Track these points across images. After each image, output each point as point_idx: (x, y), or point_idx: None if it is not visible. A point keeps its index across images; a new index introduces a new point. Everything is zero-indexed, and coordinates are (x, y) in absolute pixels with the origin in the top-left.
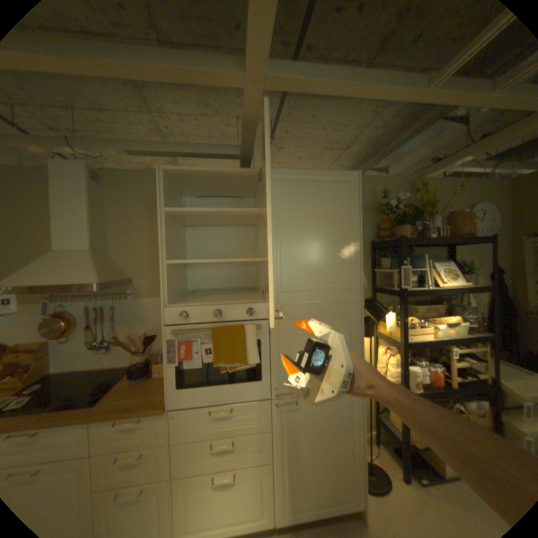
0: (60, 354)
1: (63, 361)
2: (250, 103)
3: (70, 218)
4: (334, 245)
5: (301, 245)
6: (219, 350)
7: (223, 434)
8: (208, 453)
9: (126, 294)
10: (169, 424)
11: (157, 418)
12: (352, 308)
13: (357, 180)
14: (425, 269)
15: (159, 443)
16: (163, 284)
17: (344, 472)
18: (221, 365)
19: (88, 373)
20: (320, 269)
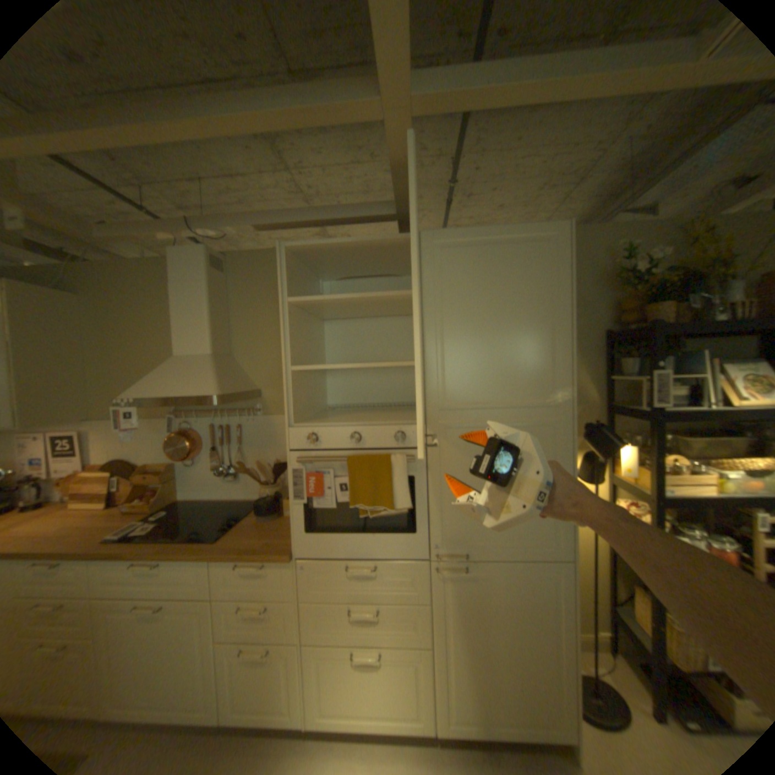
0: (185, 480)
1: (190, 487)
2: (395, 140)
3: (189, 317)
4: (526, 339)
5: (473, 341)
6: (359, 487)
7: (364, 598)
8: (346, 620)
9: (254, 409)
10: (297, 575)
11: (283, 566)
12: (557, 436)
13: (566, 235)
14: (703, 375)
15: (285, 597)
16: (287, 397)
17: (542, 681)
18: (360, 507)
19: (215, 504)
20: (503, 377)
